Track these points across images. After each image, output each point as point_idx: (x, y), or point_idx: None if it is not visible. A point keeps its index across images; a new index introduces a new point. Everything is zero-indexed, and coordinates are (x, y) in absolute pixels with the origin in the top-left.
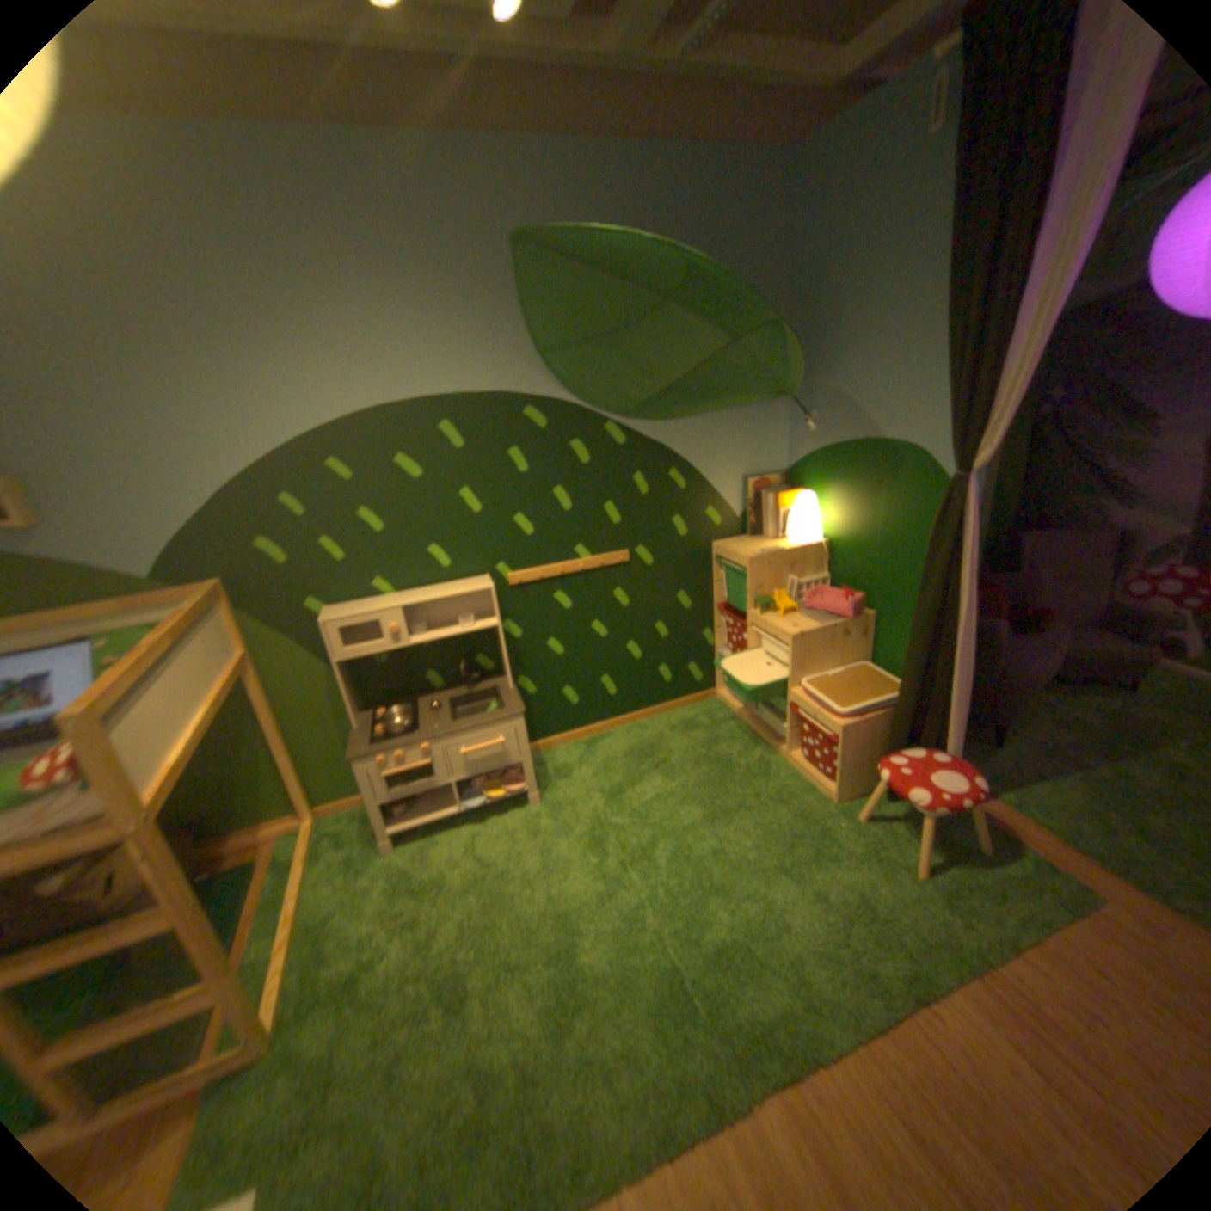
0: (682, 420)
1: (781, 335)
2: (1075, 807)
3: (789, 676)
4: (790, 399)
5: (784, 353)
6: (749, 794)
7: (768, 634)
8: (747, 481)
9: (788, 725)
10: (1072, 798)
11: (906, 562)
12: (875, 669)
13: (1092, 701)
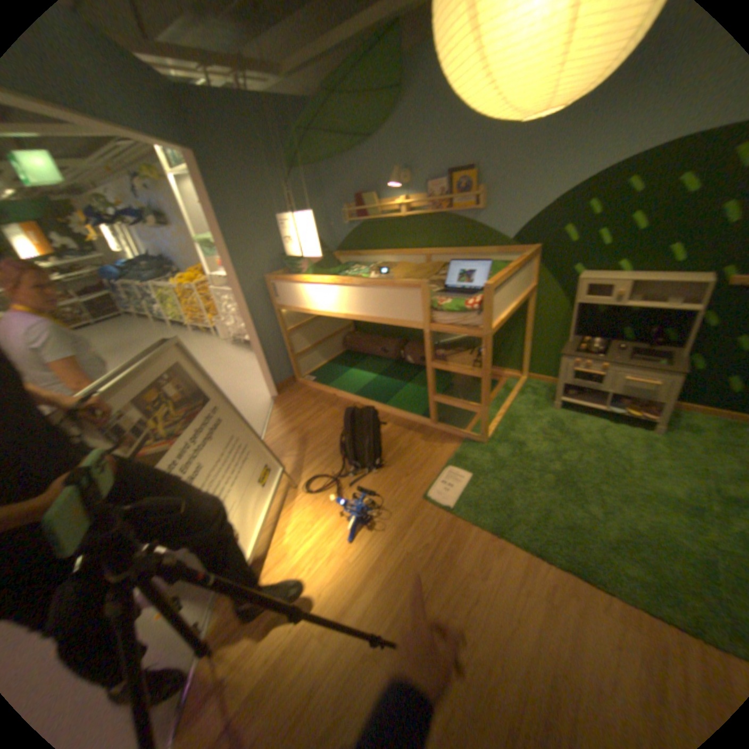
0: None
1: None
2: None
3: None
4: None
5: None
6: None
7: None
8: None
9: None
10: None
11: None
12: None
13: None
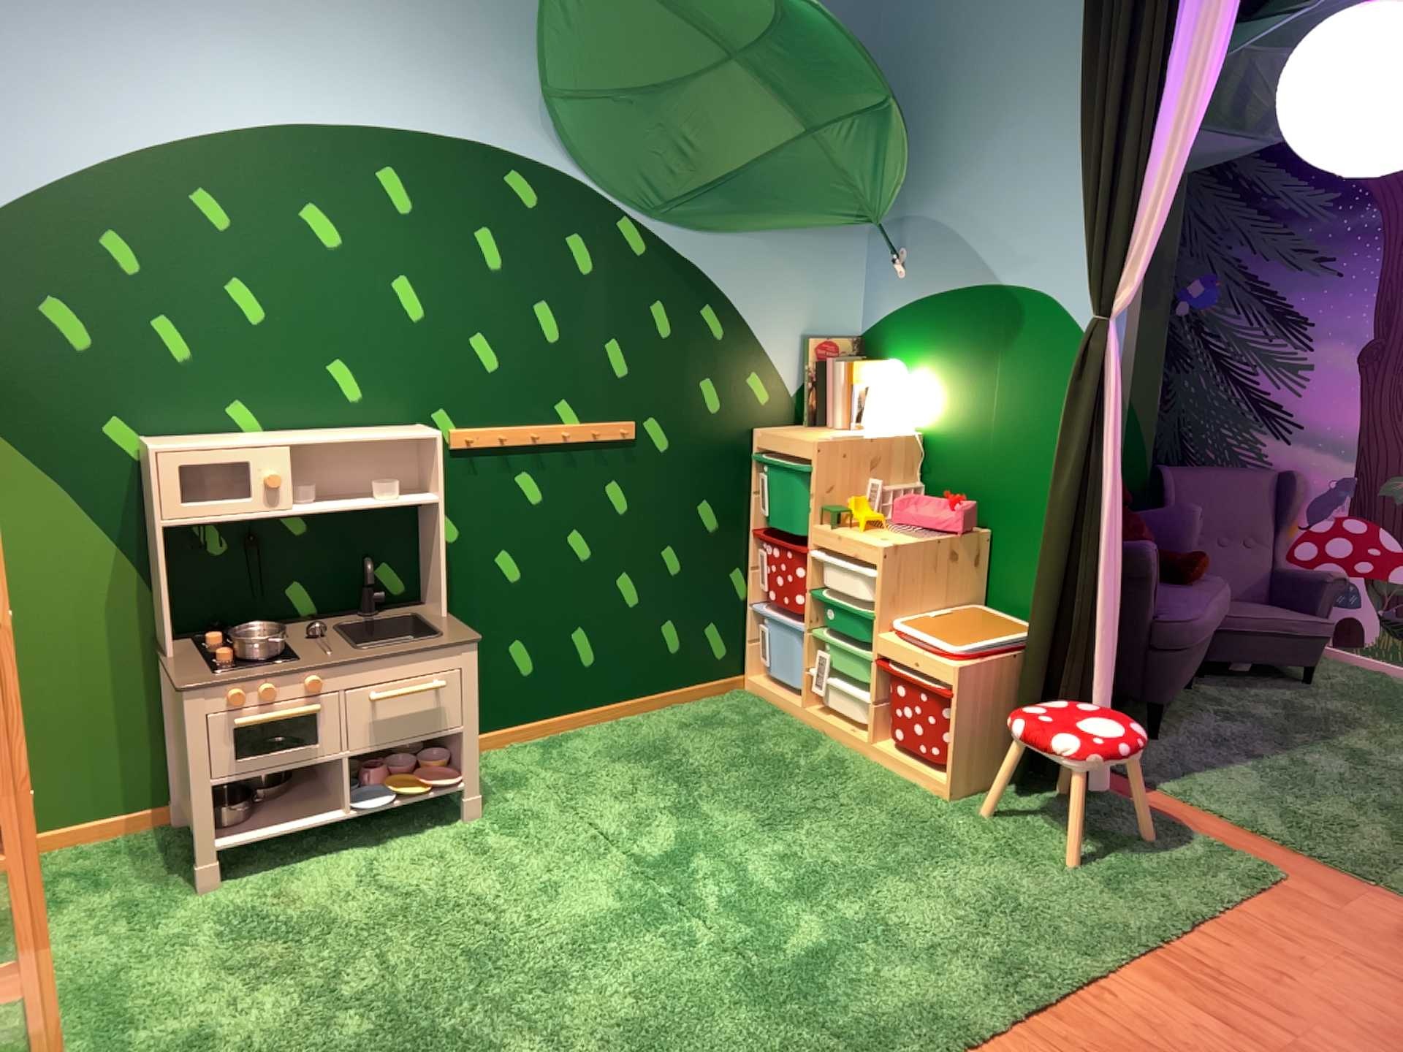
0: (726, 233)
1: (881, 125)
2: (1247, 790)
3: (879, 613)
4: (870, 232)
5: (880, 151)
6: (821, 795)
7: (843, 558)
8: (810, 339)
9: (875, 694)
10: (1243, 782)
11: (1032, 451)
12: (993, 611)
13: (1260, 691)
